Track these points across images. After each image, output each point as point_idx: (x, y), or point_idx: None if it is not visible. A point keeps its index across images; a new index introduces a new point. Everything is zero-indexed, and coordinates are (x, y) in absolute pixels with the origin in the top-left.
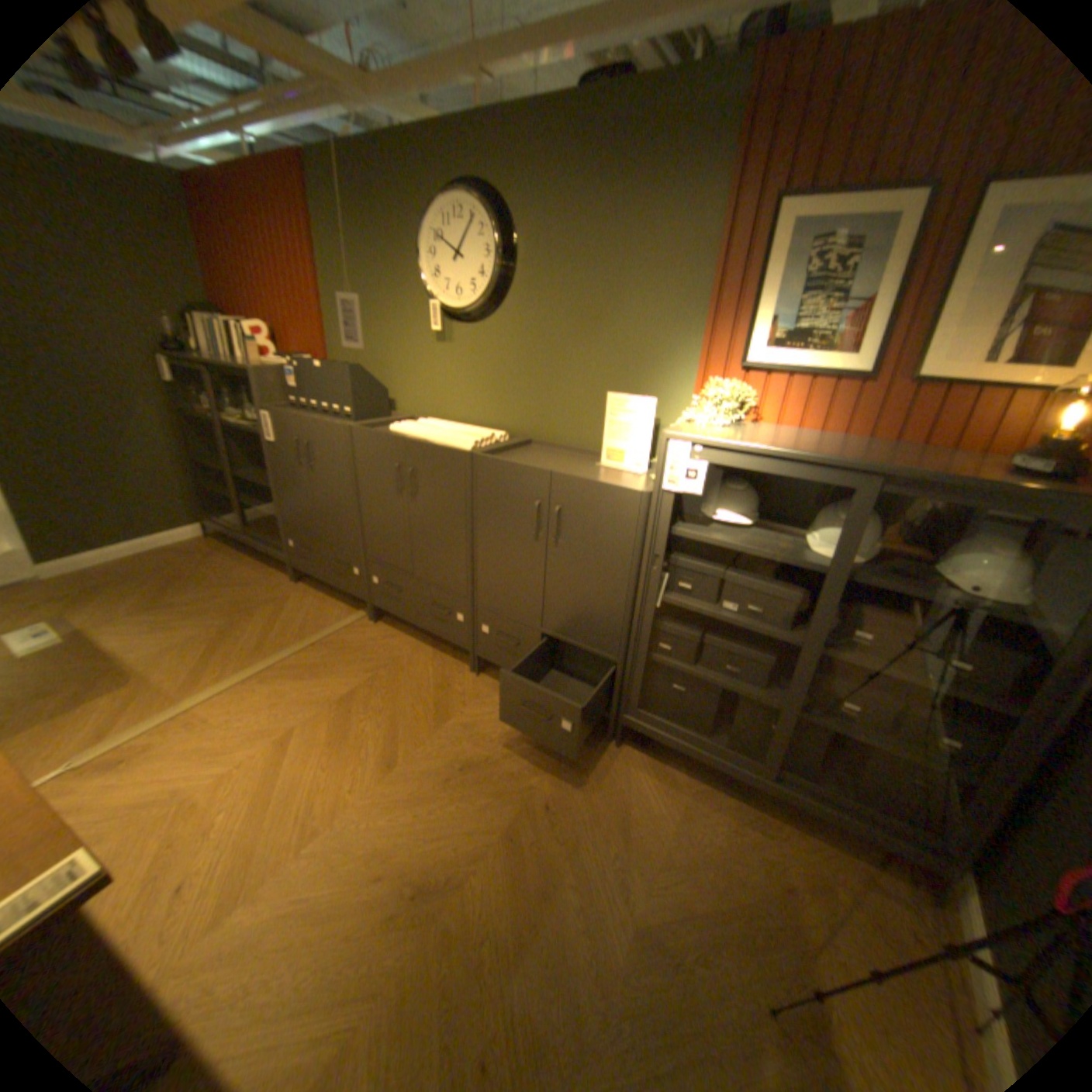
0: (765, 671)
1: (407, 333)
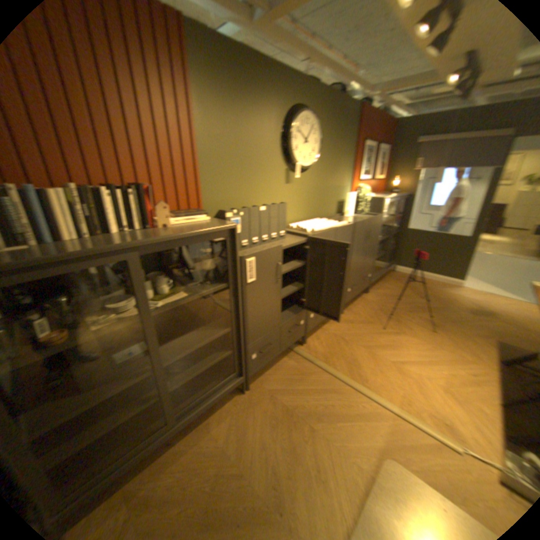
0: (382, 248)
1: (271, 180)
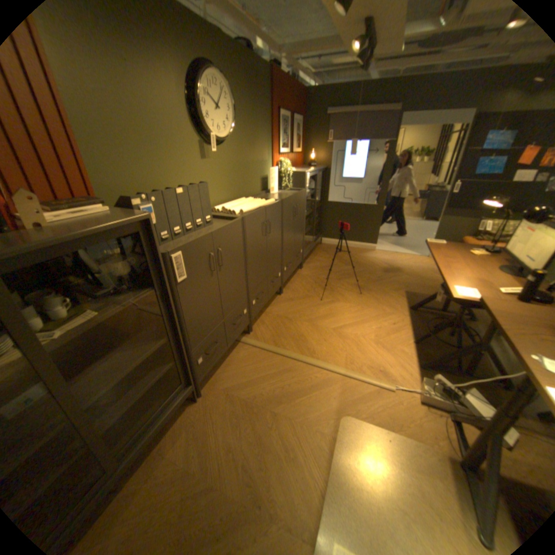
0: (308, 222)
1: (182, 155)
